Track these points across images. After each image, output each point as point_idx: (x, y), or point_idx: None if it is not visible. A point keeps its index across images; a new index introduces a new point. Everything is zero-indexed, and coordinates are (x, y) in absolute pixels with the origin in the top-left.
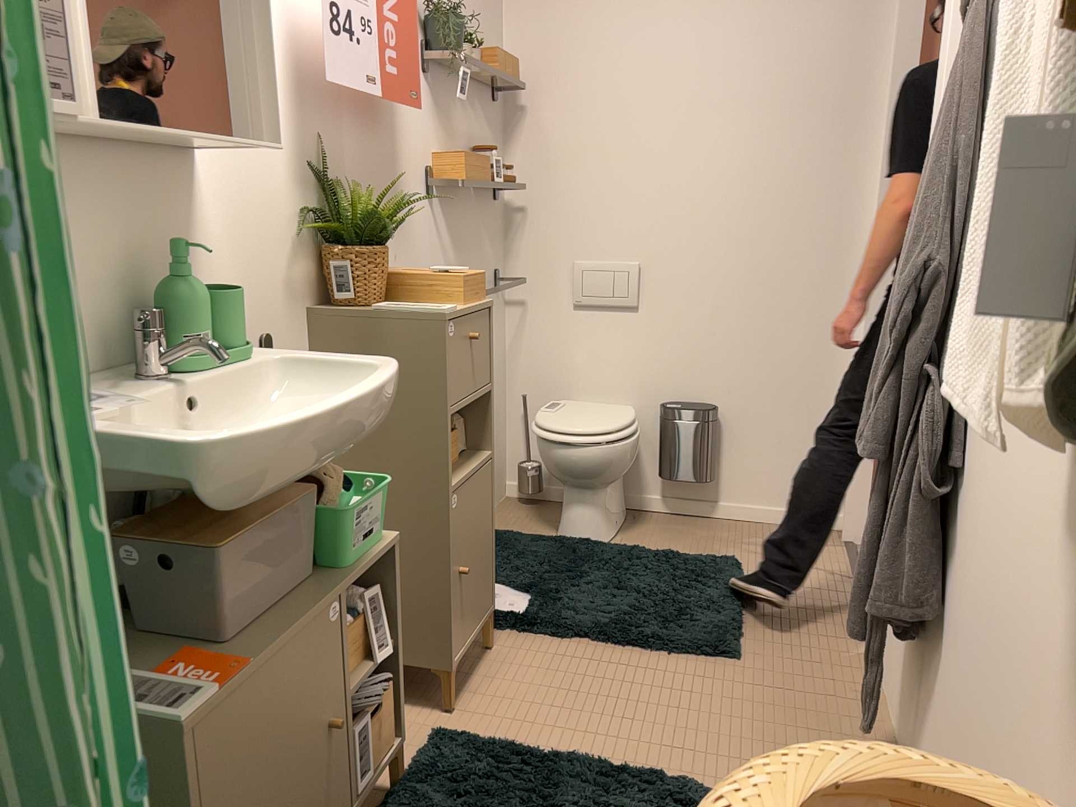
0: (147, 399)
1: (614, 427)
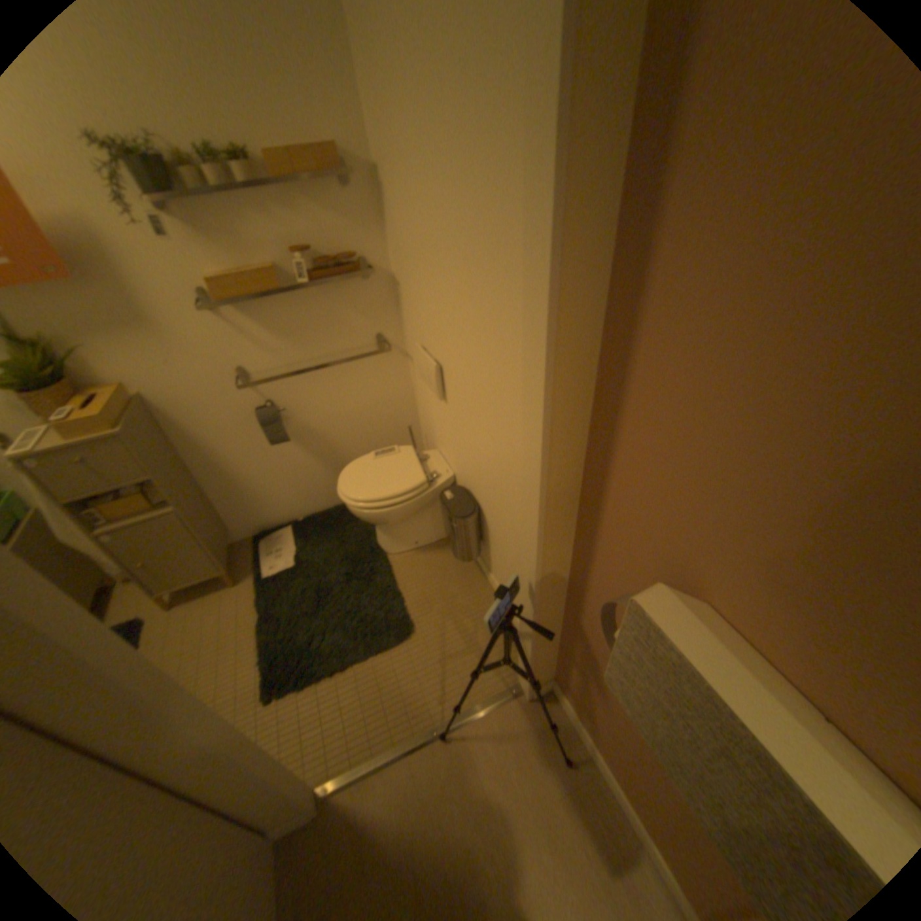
0: None
1: (364, 498)
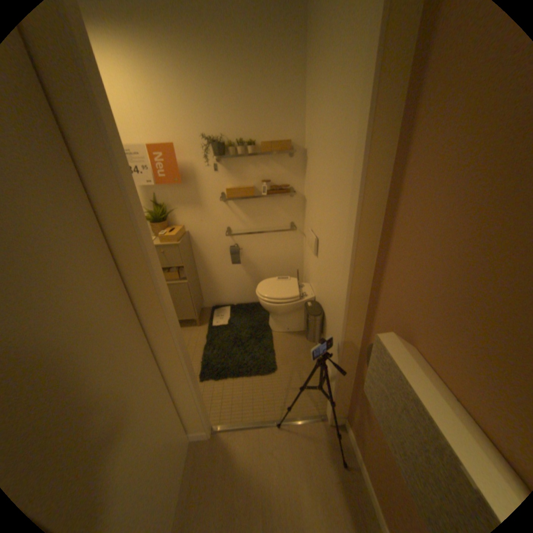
0: None
1: (268, 296)
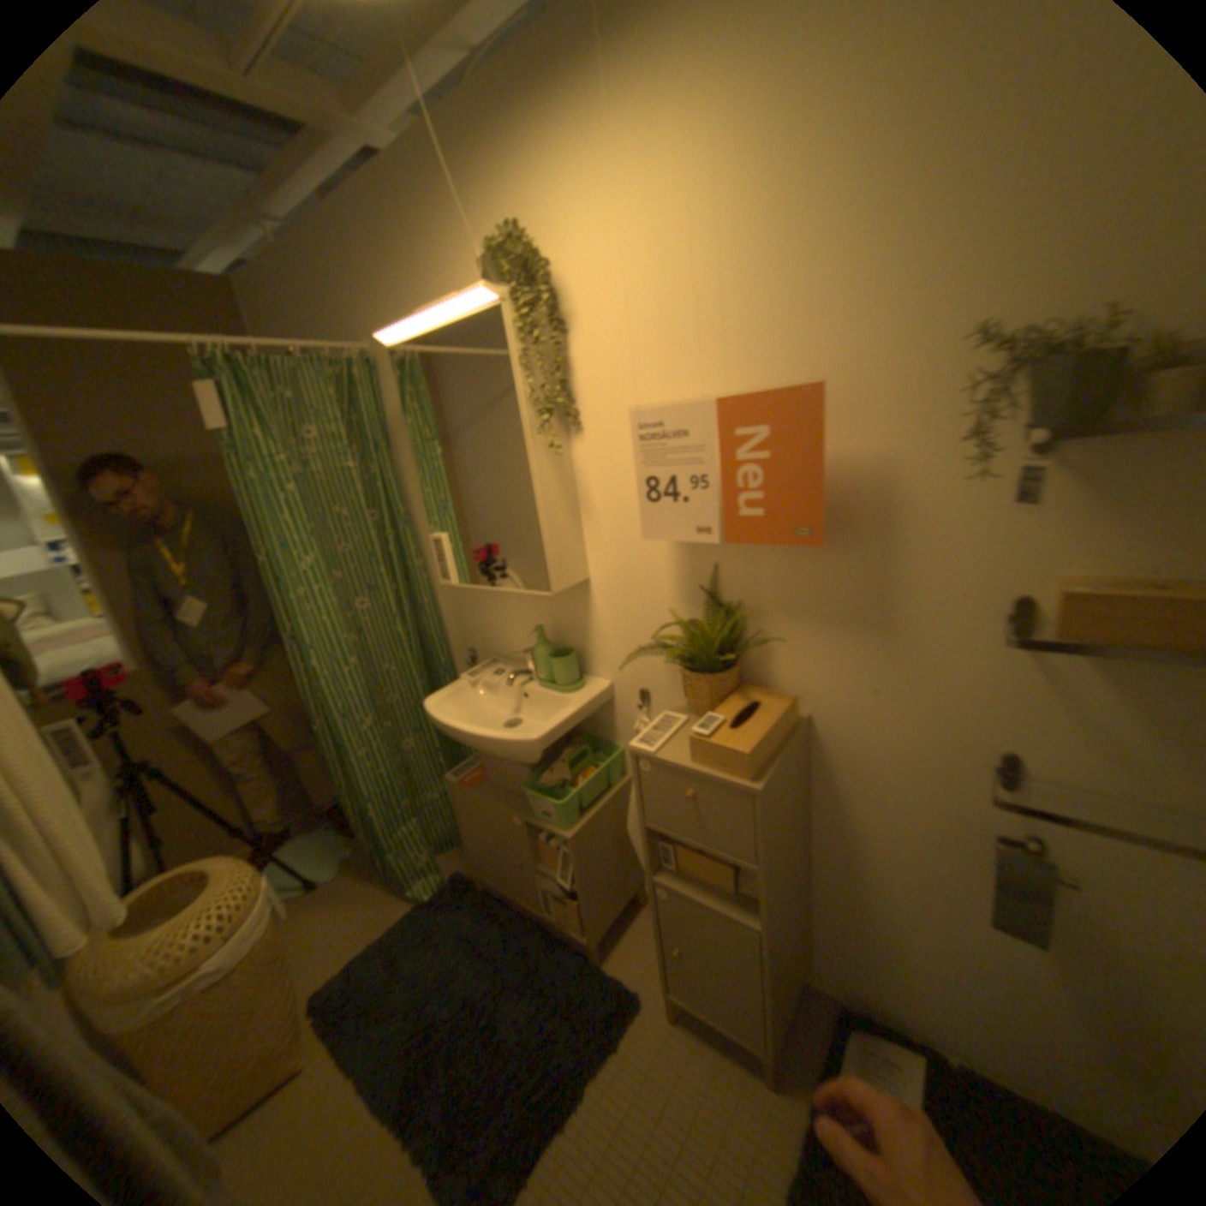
0: (497, 682)
1: None
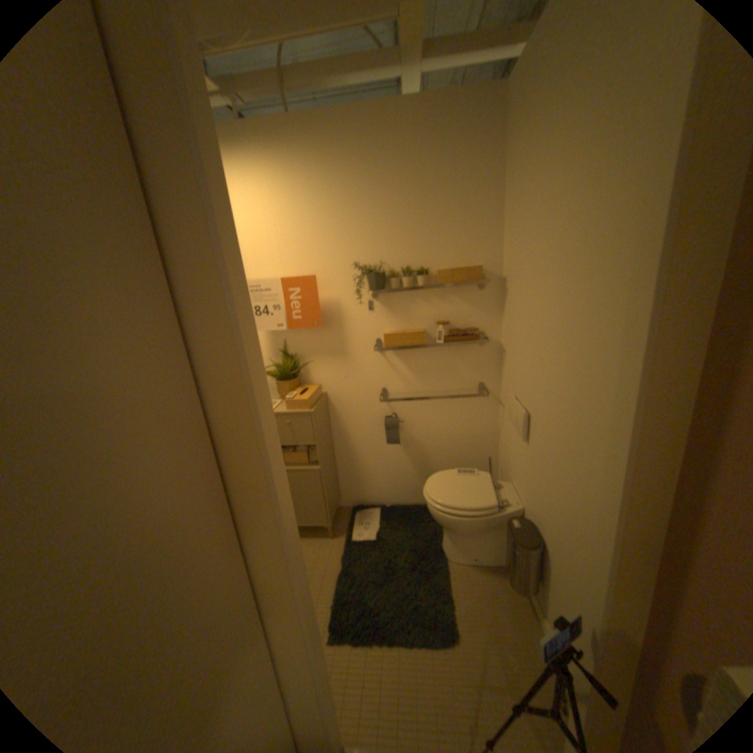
0: None
1: (444, 502)
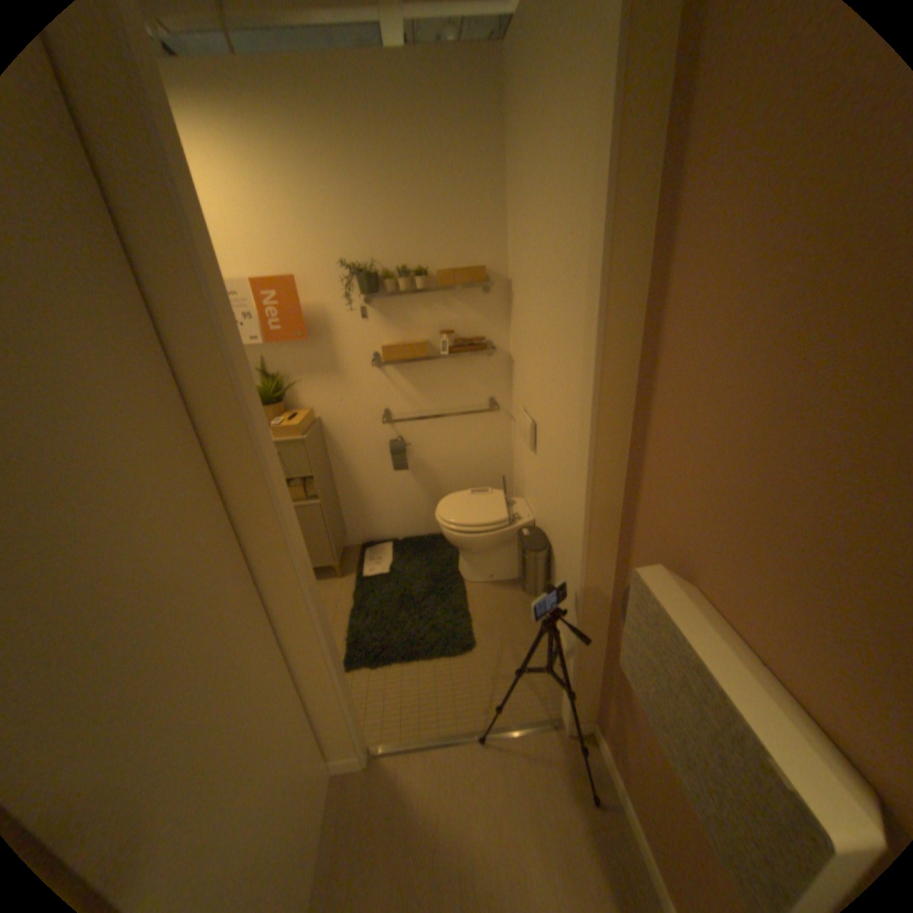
0: None
1: (456, 522)
